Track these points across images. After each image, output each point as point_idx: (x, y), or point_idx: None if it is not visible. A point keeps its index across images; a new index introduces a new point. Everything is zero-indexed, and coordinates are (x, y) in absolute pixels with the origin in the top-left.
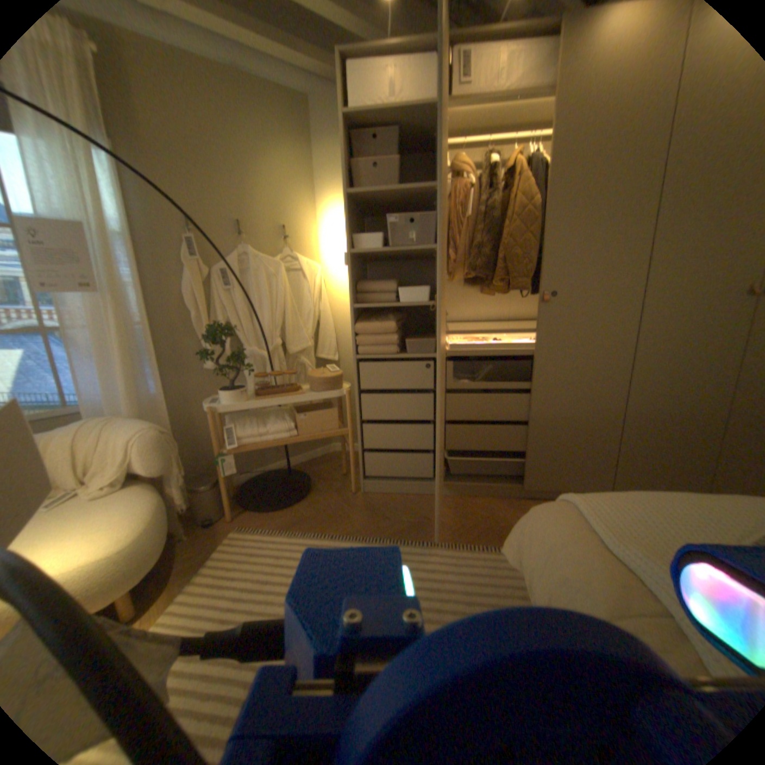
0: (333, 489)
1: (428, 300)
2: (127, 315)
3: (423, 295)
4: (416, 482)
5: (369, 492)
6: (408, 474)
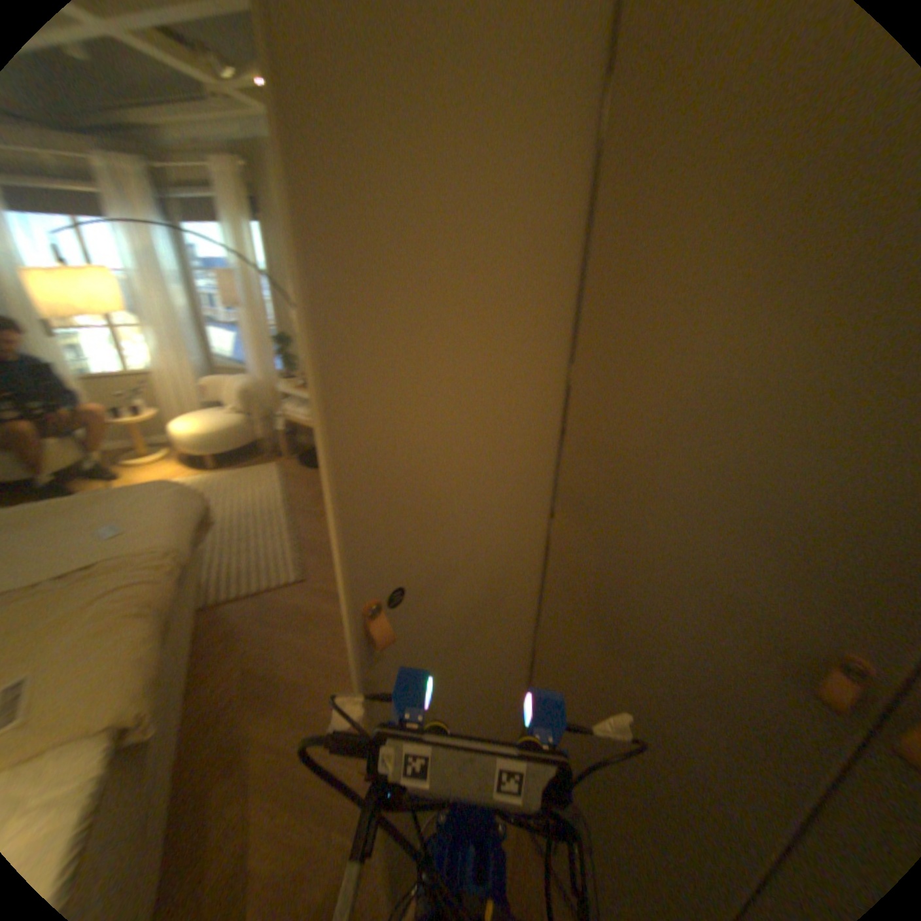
0: None
1: None
2: (266, 323)
3: None
4: None
5: None
6: None
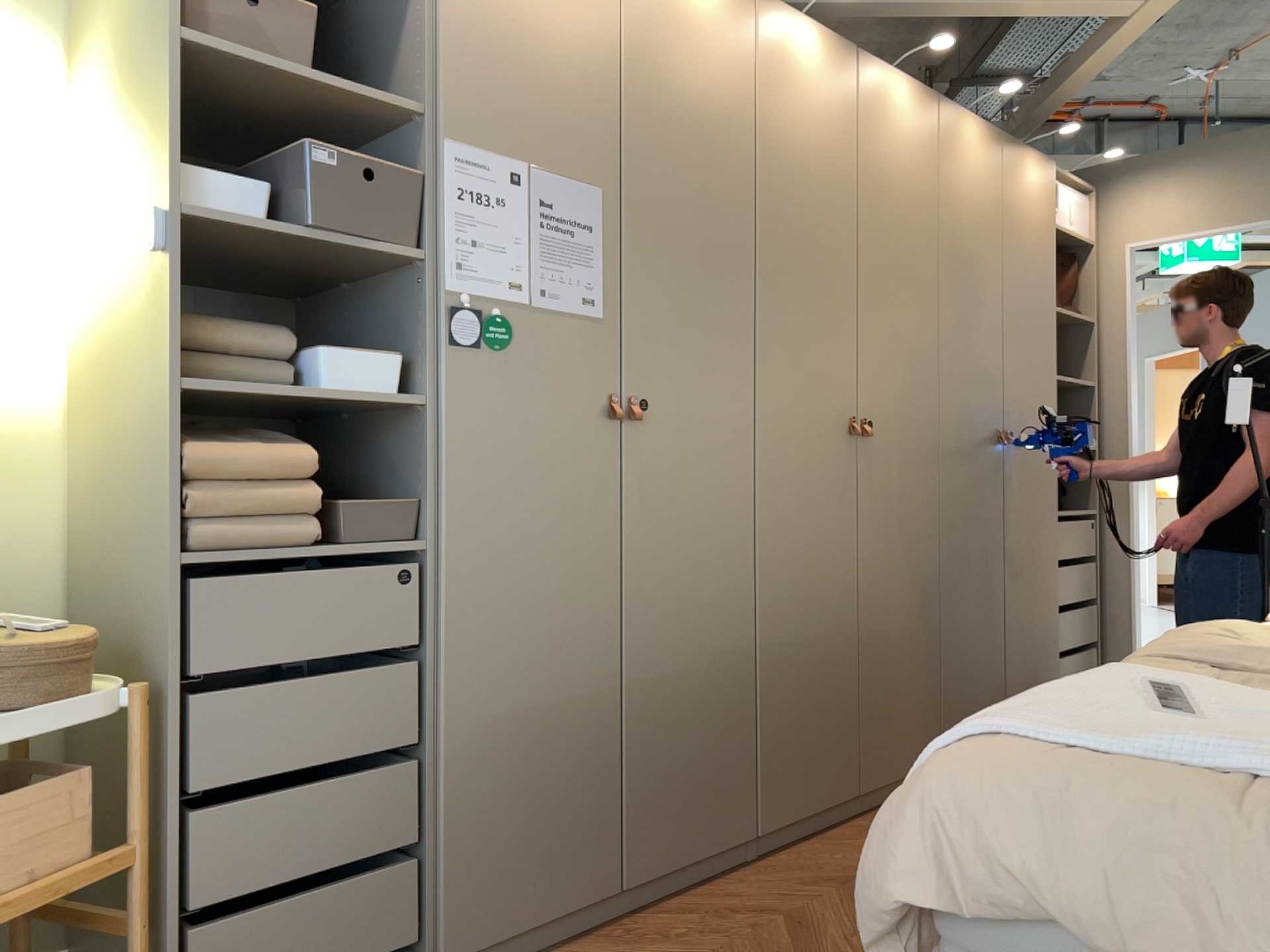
0: None
1: (398, 395)
2: None
3: (388, 377)
4: None
5: None
6: None
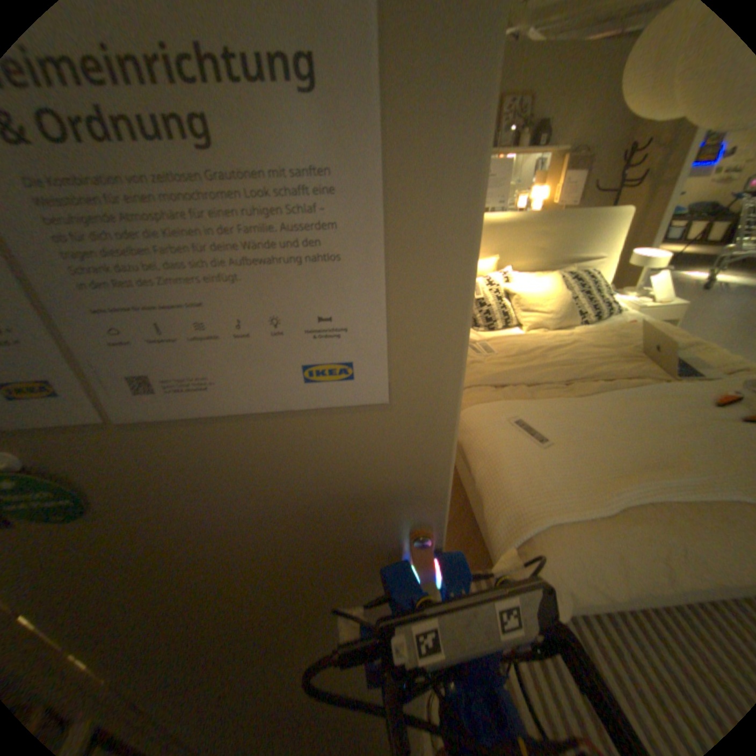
0: None
1: None
2: None
3: None
4: None
5: None
6: None
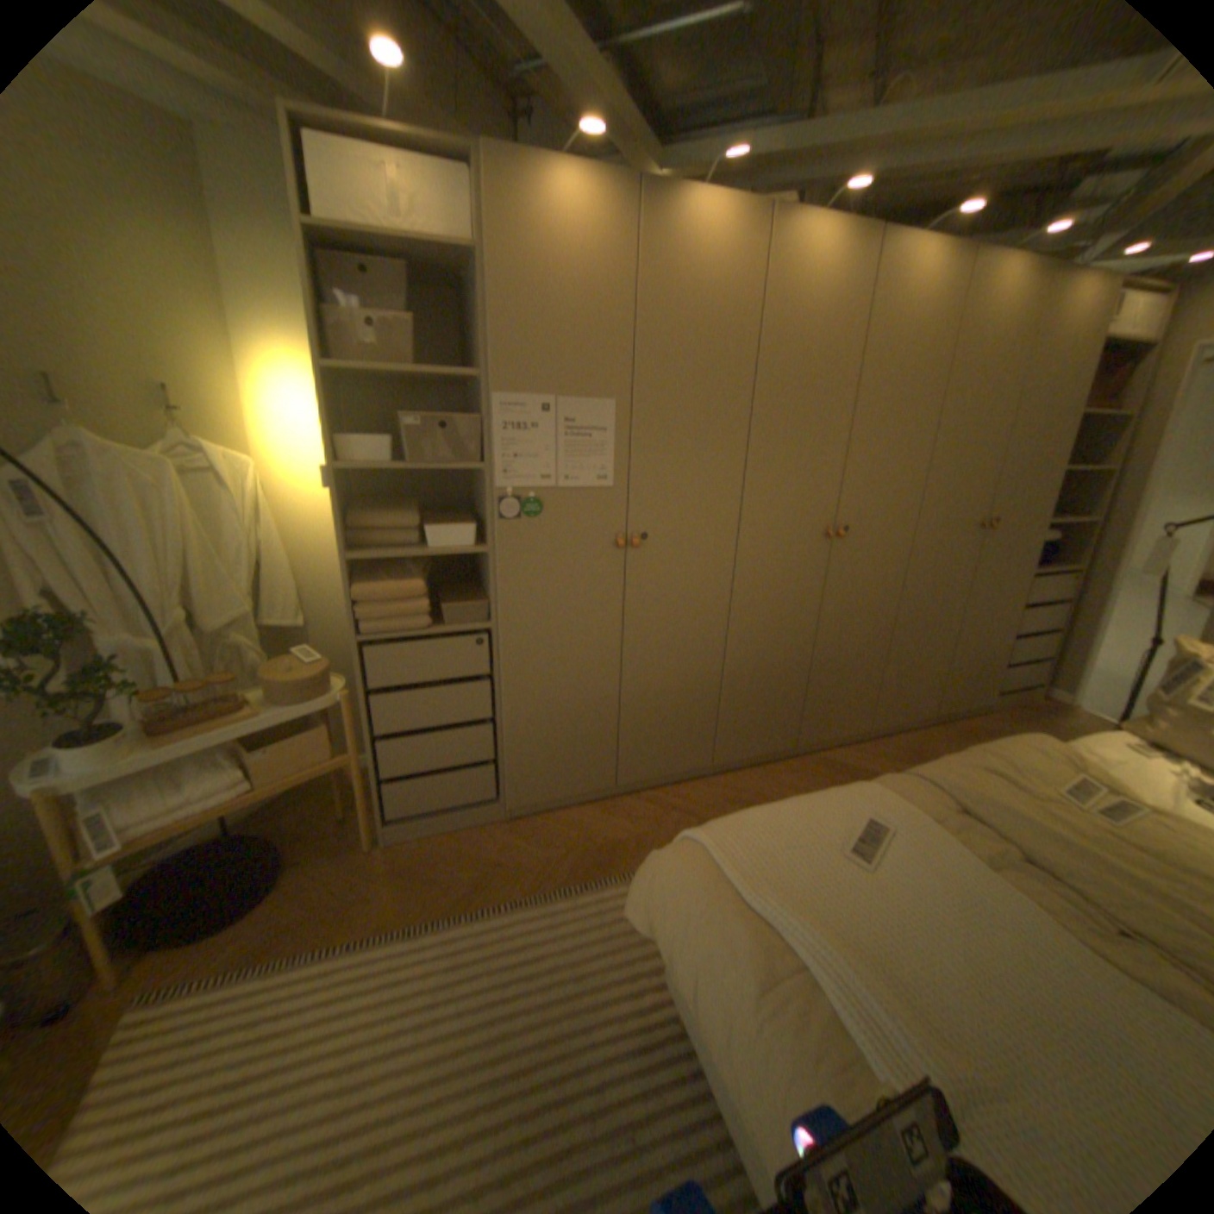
0: (329, 857)
1: (476, 547)
2: None
3: (469, 539)
4: (472, 812)
5: (397, 846)
6: (459, 804)
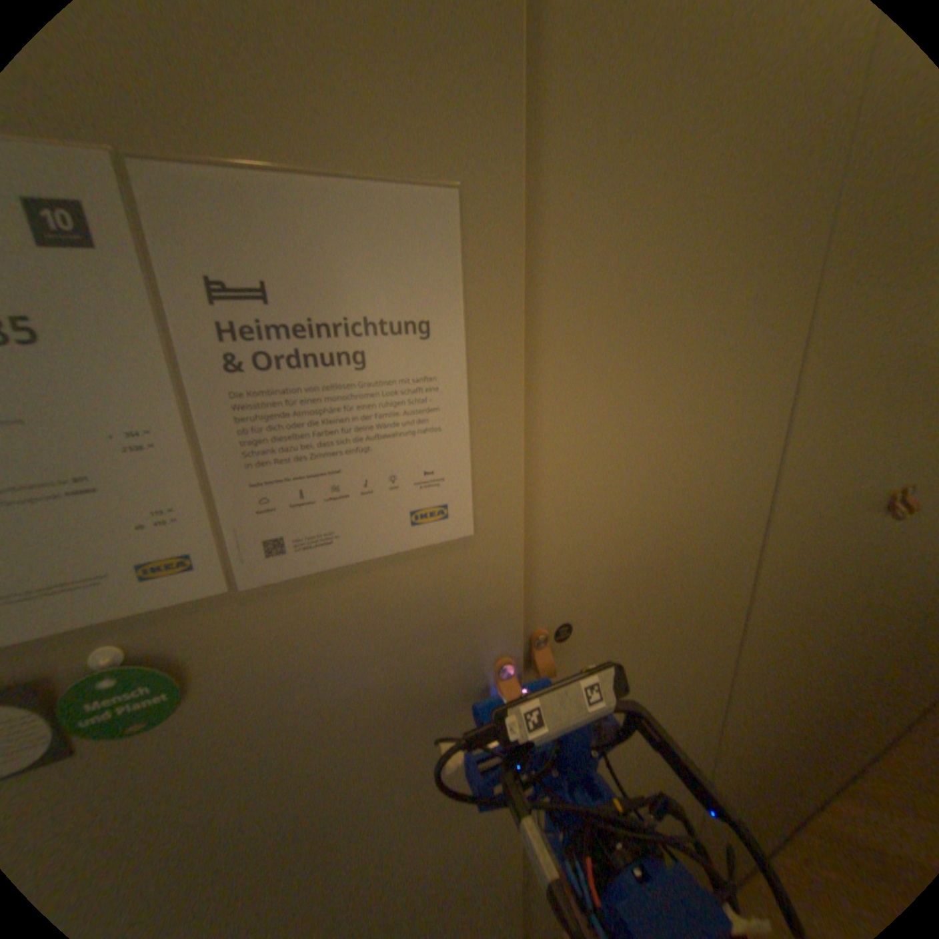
0: None
1: None
2: None
3: None
4: None
5: None
6: None
